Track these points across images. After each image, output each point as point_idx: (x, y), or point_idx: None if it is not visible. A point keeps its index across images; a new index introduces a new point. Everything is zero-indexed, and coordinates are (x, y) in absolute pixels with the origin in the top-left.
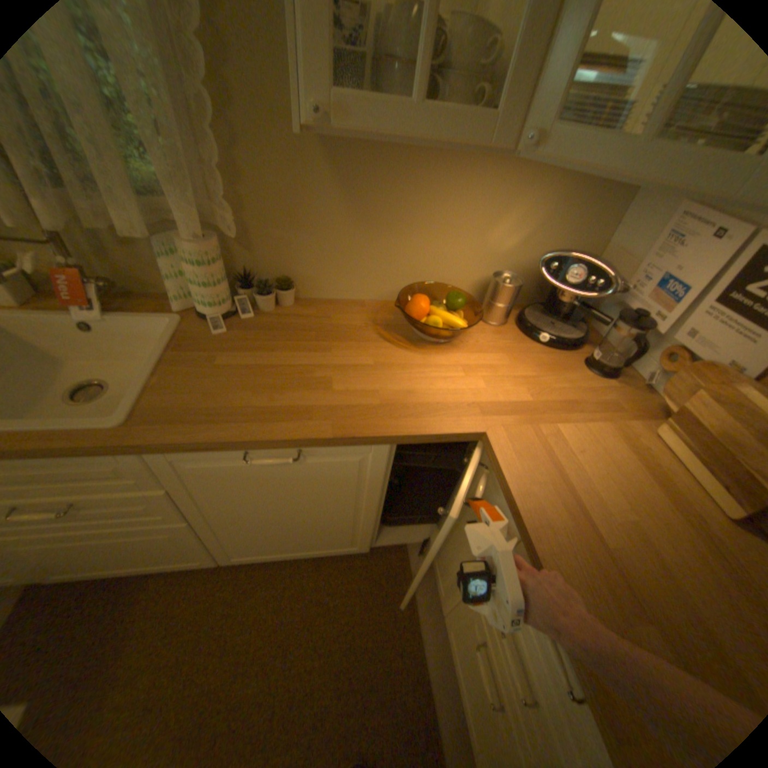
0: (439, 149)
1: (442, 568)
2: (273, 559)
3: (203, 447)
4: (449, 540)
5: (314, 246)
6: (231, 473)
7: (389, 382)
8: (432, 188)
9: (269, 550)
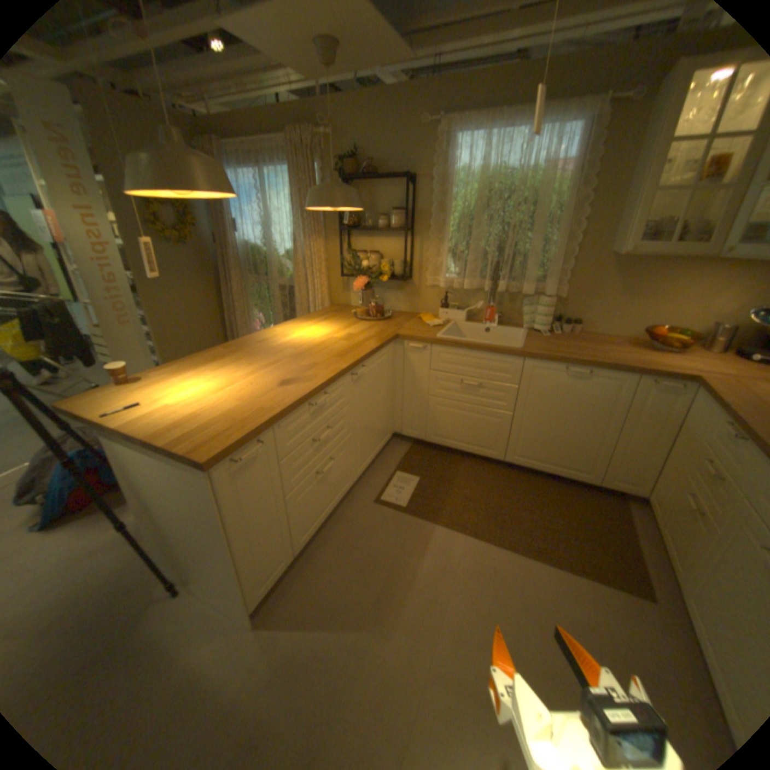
0: (680, 262)
1: (661, 497)
2: (537, 466)
3: (553, 358)
4: (669, 471)
5: (598, 306)
6: (553, 380)
7: (639, 357)
8: (673, 279)
9: (539, 455)
